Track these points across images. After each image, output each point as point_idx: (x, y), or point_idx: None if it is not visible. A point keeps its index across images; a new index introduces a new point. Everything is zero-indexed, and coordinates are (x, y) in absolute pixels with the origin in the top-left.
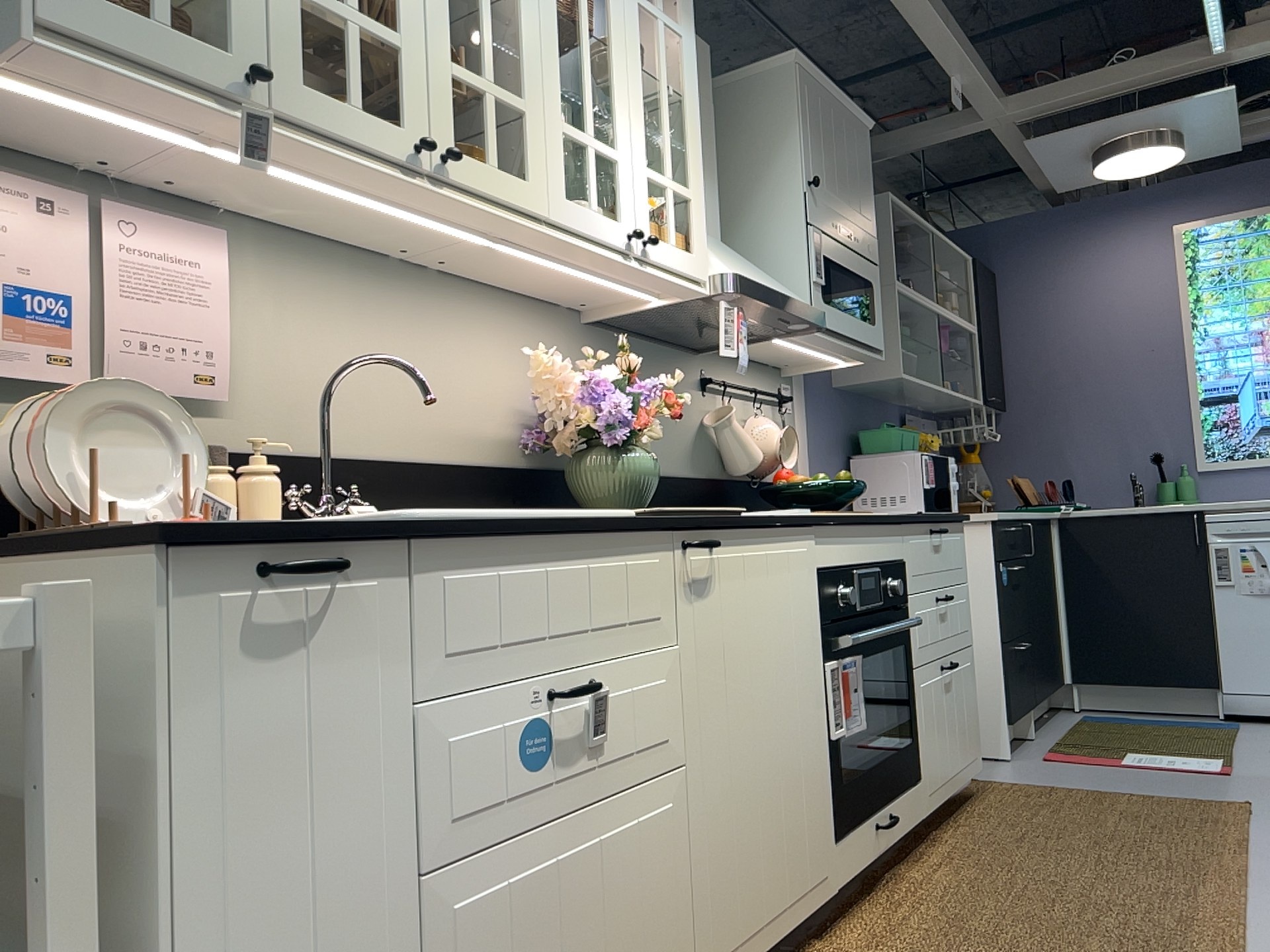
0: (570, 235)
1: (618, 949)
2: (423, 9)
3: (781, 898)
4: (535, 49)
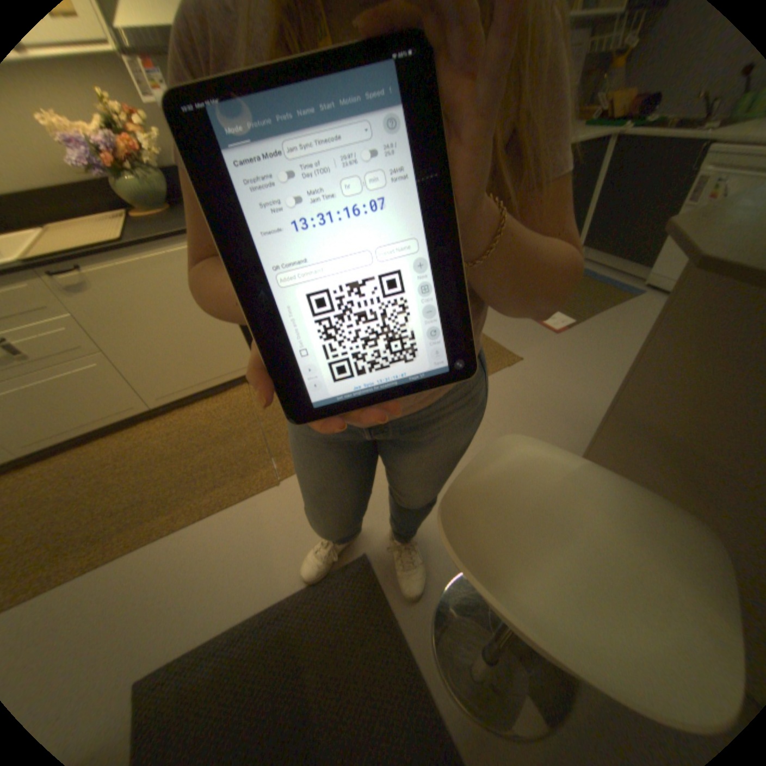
0: None
1: (83, 403)
2: None
3: (204, 378)
4: None
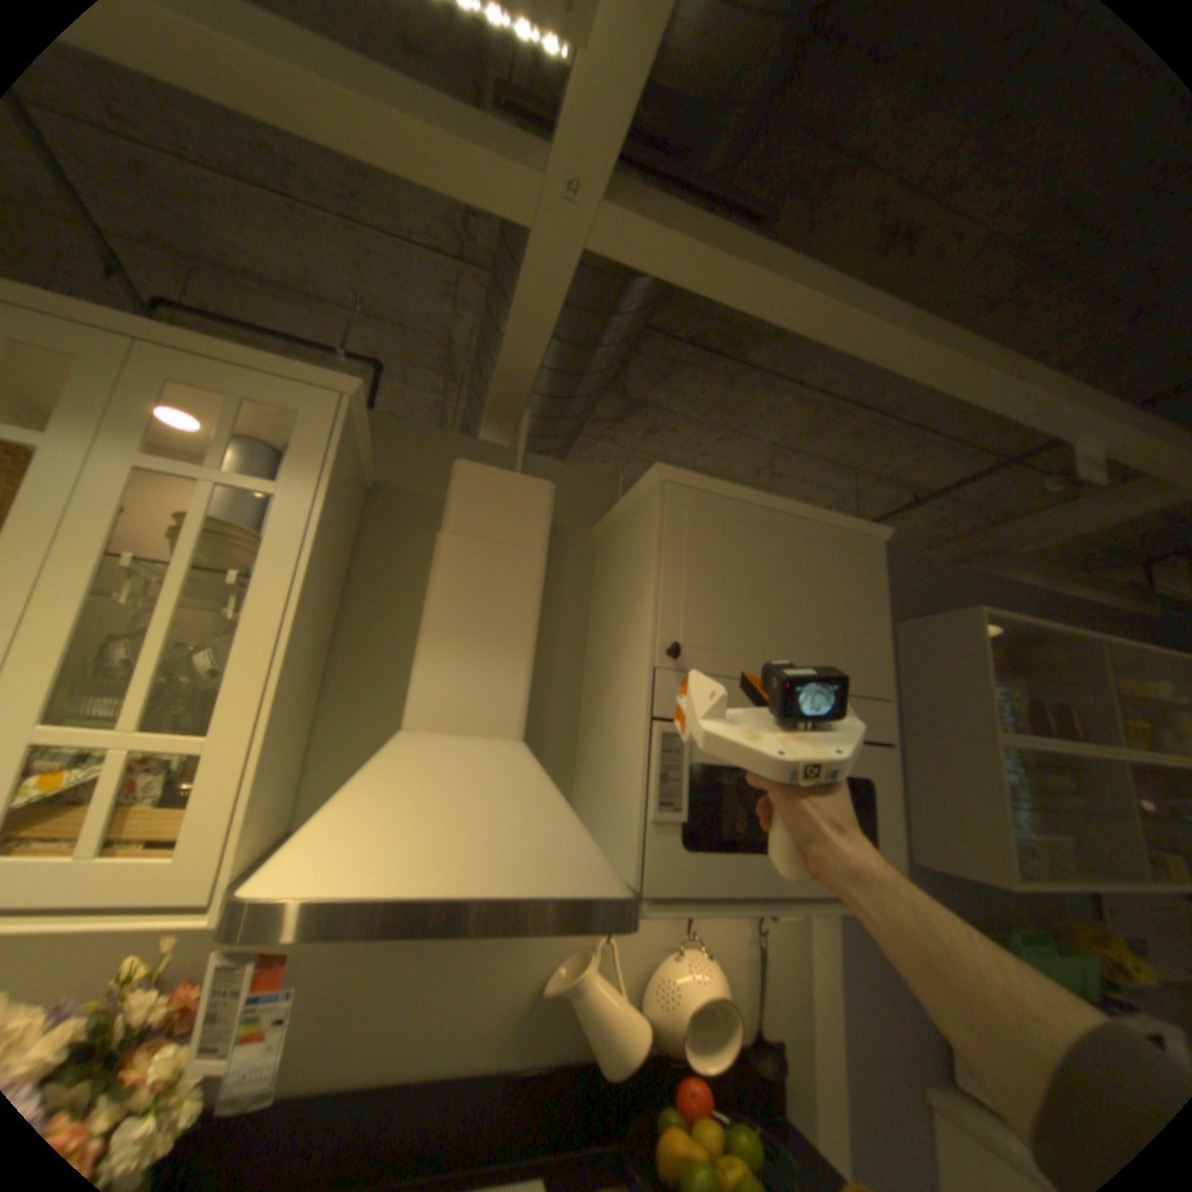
0: None
1: None
2: None
3: None
4: None
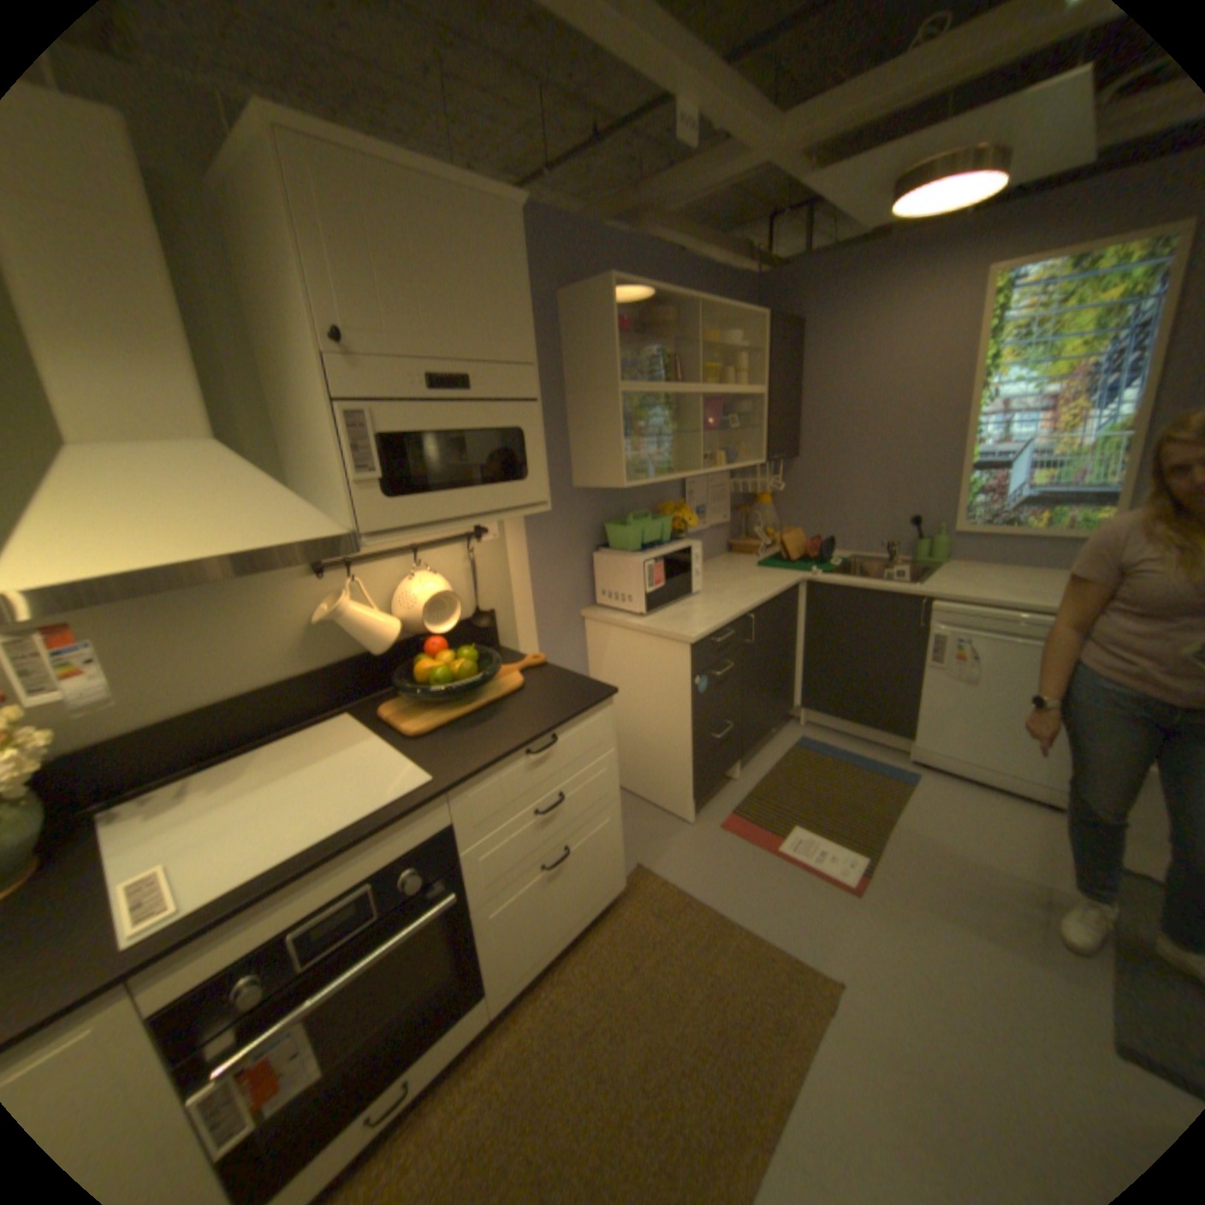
0: None
1: None
2: None
3: None
4: None
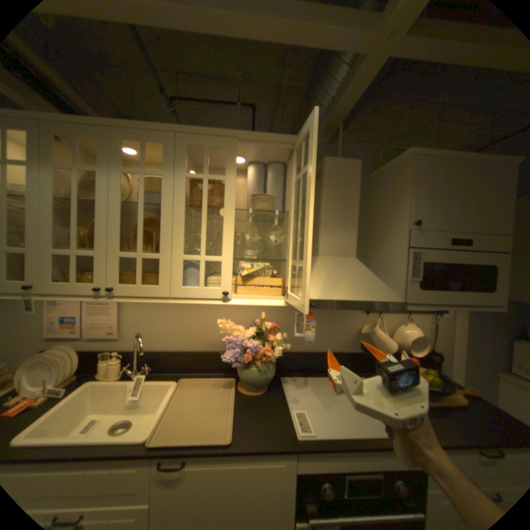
0: (189, 298)
1: None
2: (106, 237)
3: None
4: (168, 230)
